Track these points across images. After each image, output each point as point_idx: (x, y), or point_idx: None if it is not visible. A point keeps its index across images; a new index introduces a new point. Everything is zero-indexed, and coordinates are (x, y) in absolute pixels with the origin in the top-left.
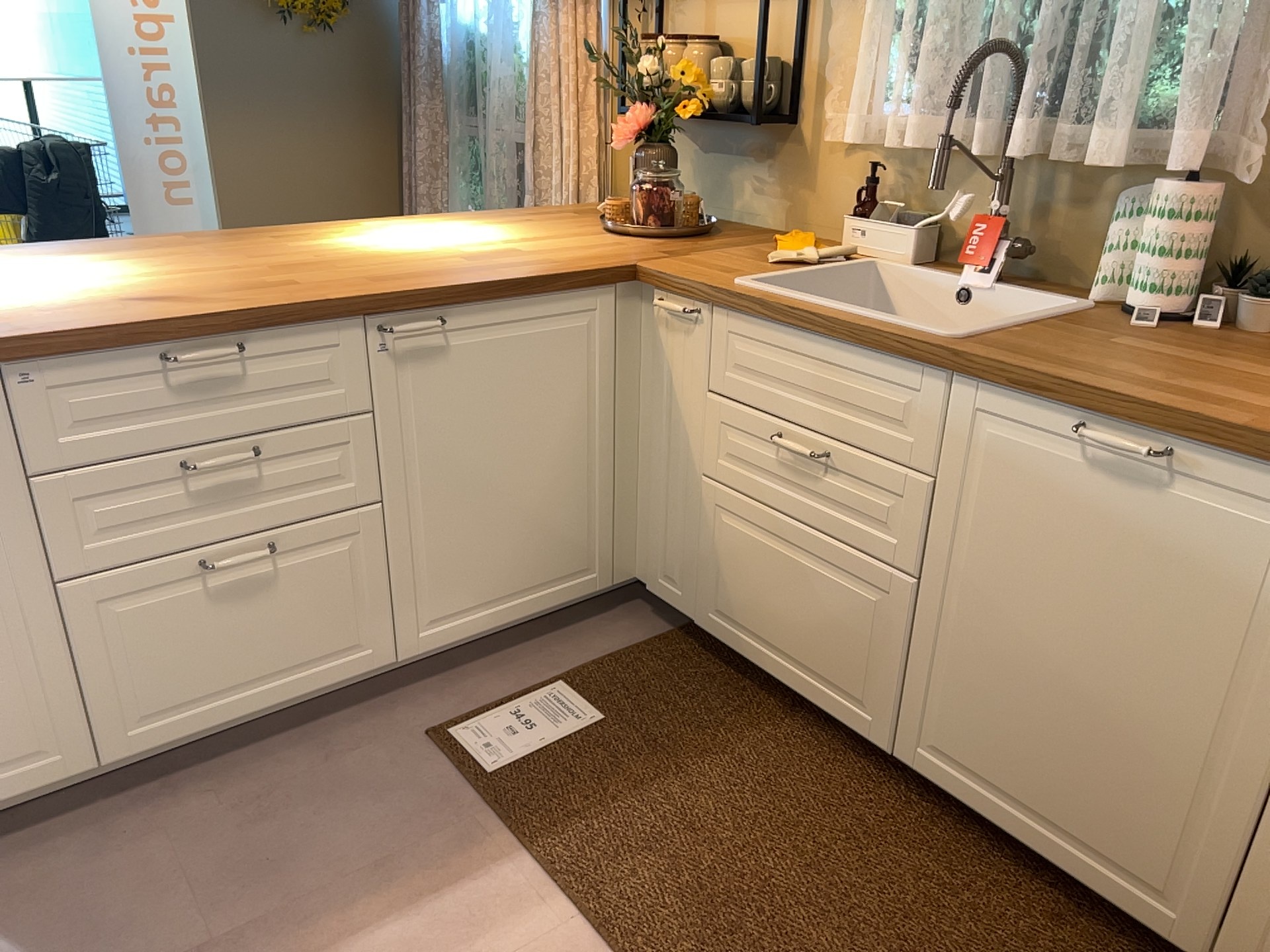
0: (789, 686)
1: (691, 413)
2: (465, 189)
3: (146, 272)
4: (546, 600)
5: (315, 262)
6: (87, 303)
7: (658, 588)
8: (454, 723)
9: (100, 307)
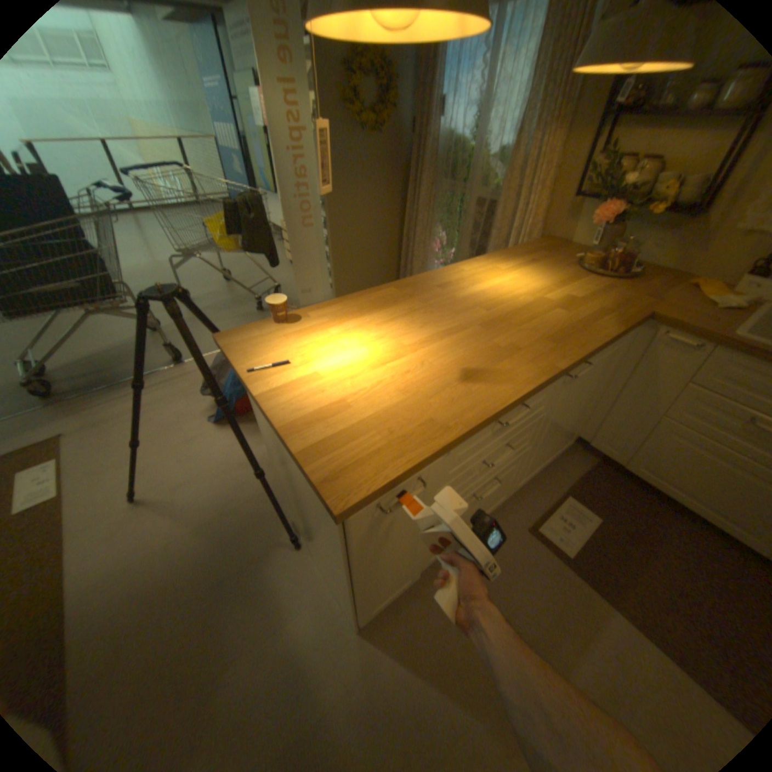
0: (694, 511)
1: (668, 388)
2: (440, 217)
3: (422, 334)
4: (556, 456)
5: (494, 318)
6: (438, 381)
7: (601, 447)
8: (539, 526)
9: (452, 388)
